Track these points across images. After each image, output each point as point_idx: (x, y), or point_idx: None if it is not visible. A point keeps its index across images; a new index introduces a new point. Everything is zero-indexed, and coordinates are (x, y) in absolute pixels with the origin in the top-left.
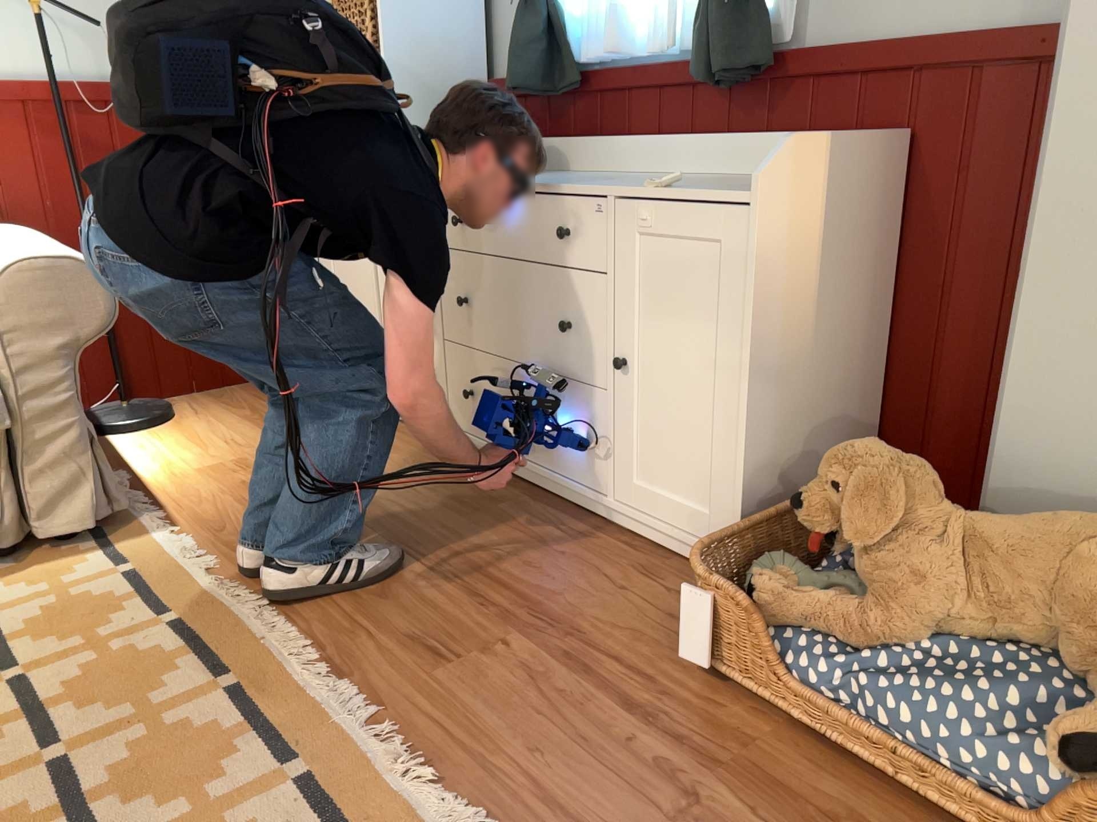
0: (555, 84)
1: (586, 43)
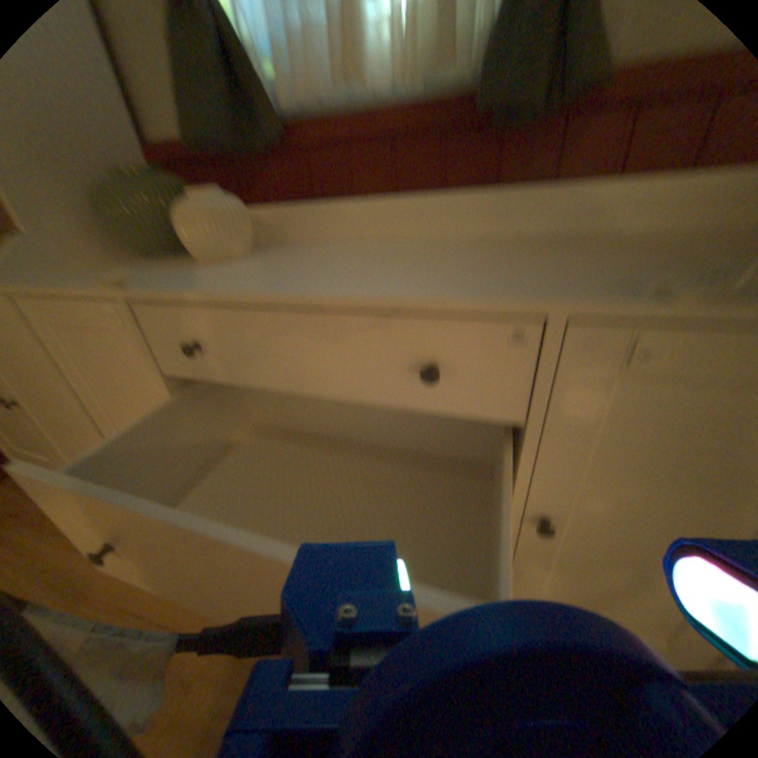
0: (251, 131)
1: (277, 75)
